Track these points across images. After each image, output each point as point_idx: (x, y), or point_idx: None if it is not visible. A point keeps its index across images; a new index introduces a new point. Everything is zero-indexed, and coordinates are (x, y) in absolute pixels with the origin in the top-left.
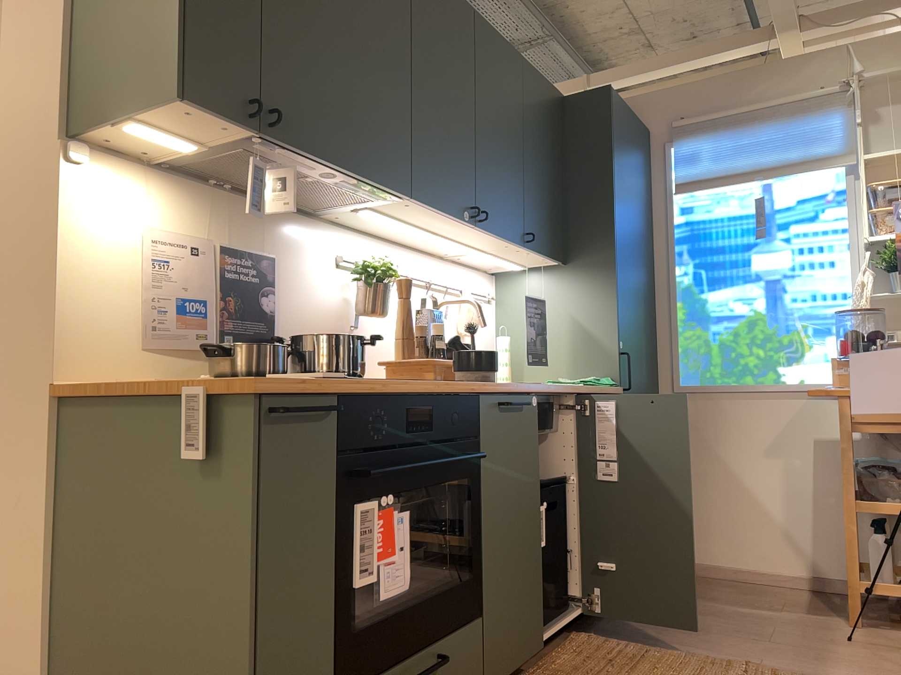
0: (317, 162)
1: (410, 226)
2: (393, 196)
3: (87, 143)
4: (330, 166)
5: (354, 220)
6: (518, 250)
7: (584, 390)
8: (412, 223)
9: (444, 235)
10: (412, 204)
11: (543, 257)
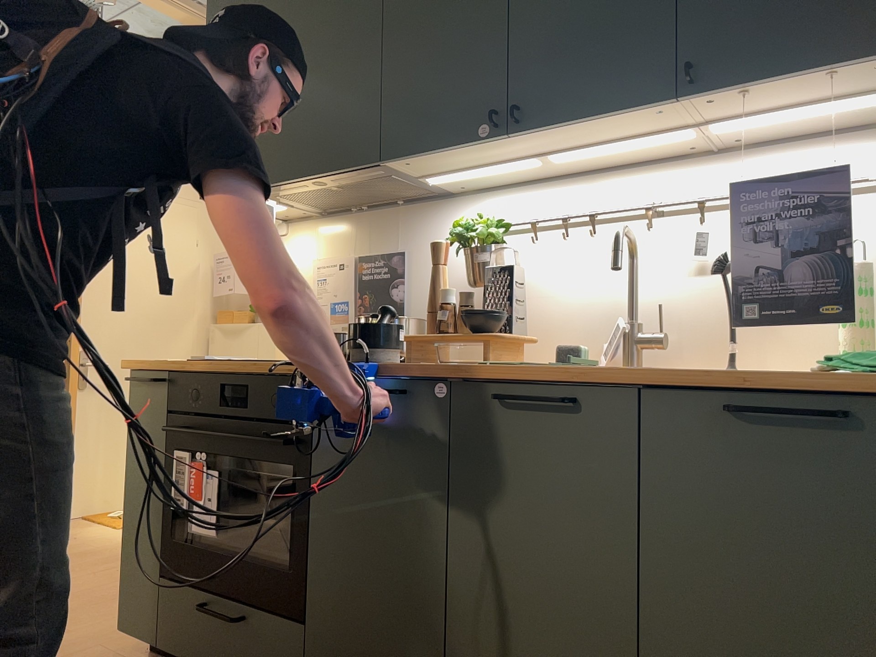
0: (292, 184)
1: (499, 167)
2: (386, 166)
3: (291, 220)
4: (301, 181)
5: (484, 181)
6: (718, 102)
7: (627, 378)
8: (490, 164)
9: (558, 152)
10: (410, 161)
11: (813, 77)
